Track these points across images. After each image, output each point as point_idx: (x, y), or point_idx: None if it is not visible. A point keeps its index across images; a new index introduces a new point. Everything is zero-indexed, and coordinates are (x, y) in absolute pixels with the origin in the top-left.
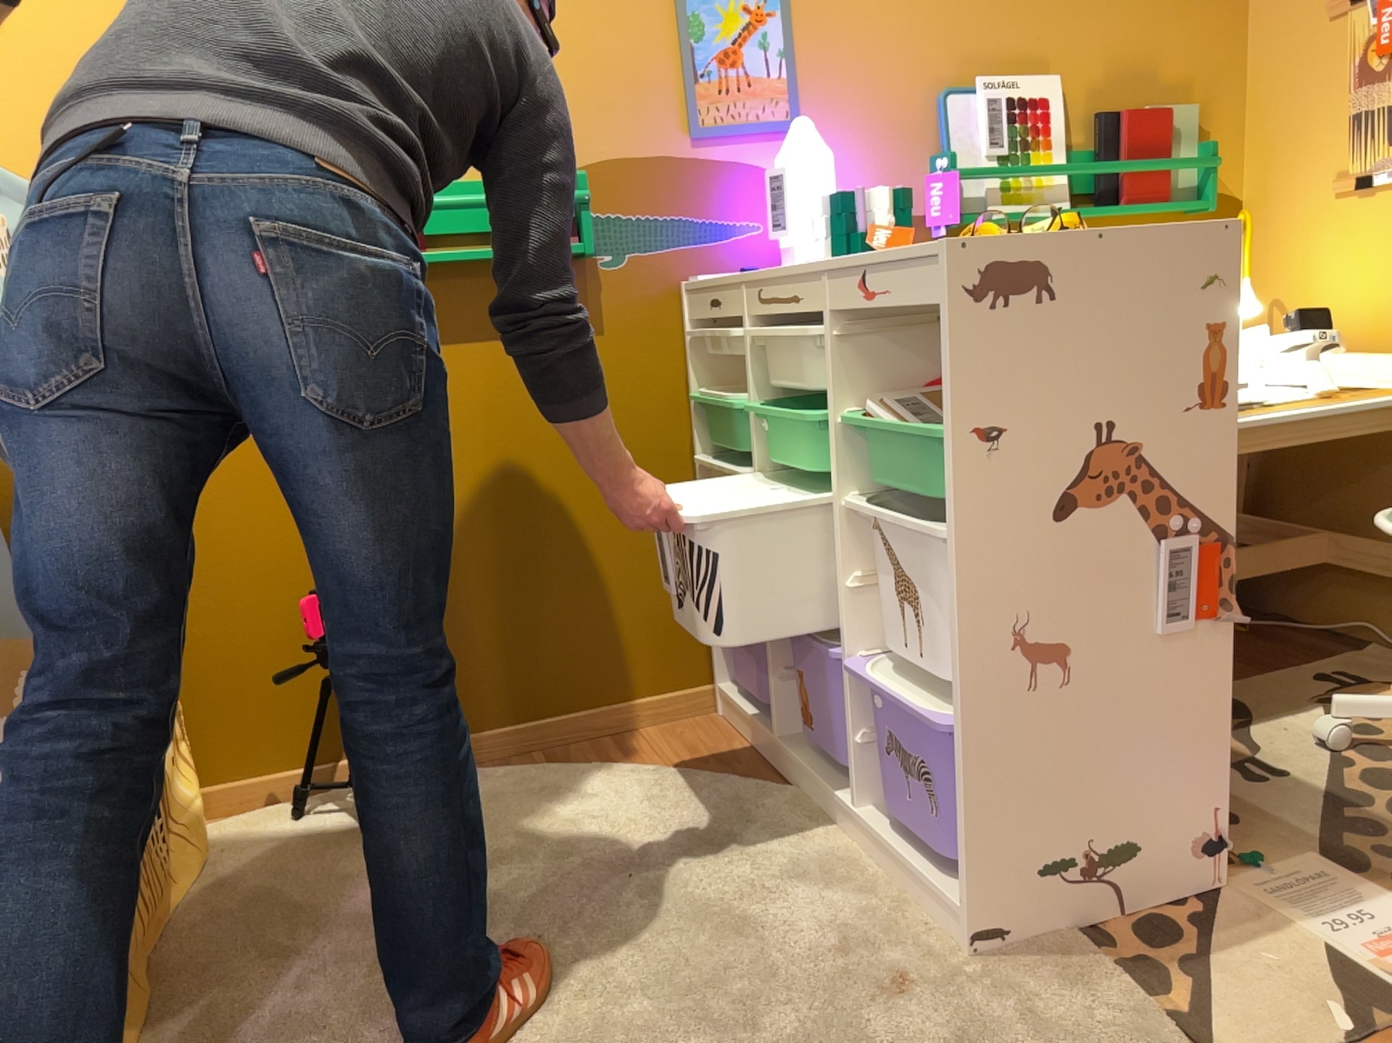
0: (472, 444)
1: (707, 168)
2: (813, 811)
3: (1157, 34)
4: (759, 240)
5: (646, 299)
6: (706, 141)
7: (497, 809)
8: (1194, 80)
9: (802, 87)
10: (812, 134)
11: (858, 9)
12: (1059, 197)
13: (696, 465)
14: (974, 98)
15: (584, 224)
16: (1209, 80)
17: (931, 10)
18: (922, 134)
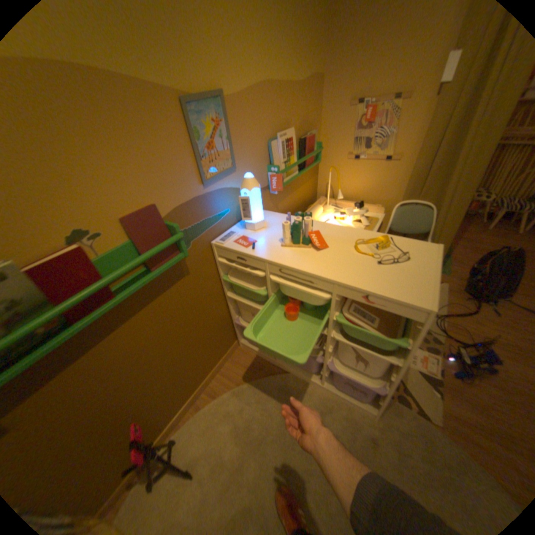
0: (156, 340)
1: (210, 195)
2: (301, 381)
3: (309, 106)
4: (229, 215)
5: (201, 254)
6: (209, 185)
7: (218, 434)
8: (314, 120)
9: (234, 150)
10: (255, 181)
11: (246, 111)
12: (296, 170)
13: (224, 293)
14: (277, 141)
15: (182, 245)
16: (316, 119)
17: (264, 107)
18: (265, 158)
